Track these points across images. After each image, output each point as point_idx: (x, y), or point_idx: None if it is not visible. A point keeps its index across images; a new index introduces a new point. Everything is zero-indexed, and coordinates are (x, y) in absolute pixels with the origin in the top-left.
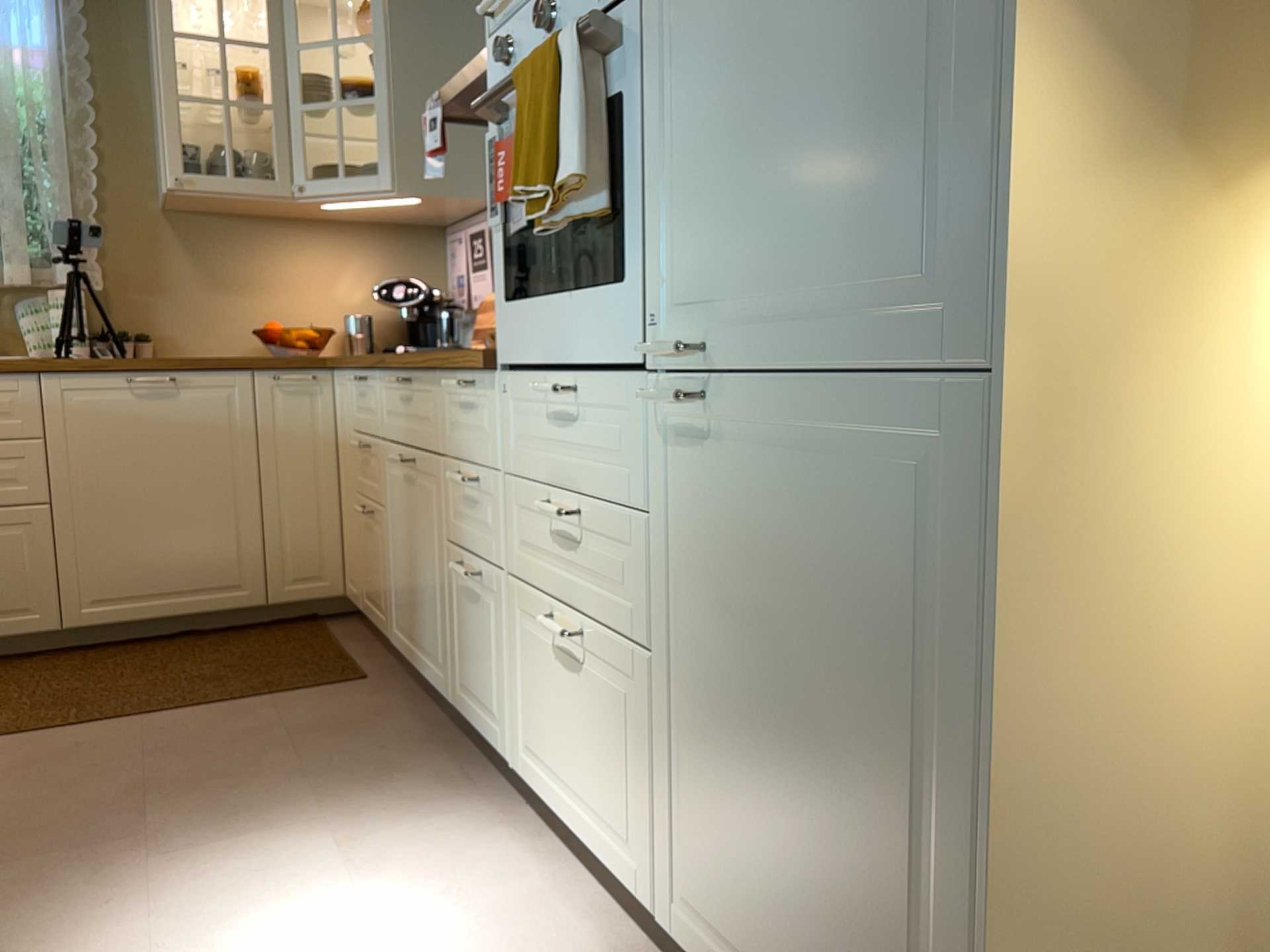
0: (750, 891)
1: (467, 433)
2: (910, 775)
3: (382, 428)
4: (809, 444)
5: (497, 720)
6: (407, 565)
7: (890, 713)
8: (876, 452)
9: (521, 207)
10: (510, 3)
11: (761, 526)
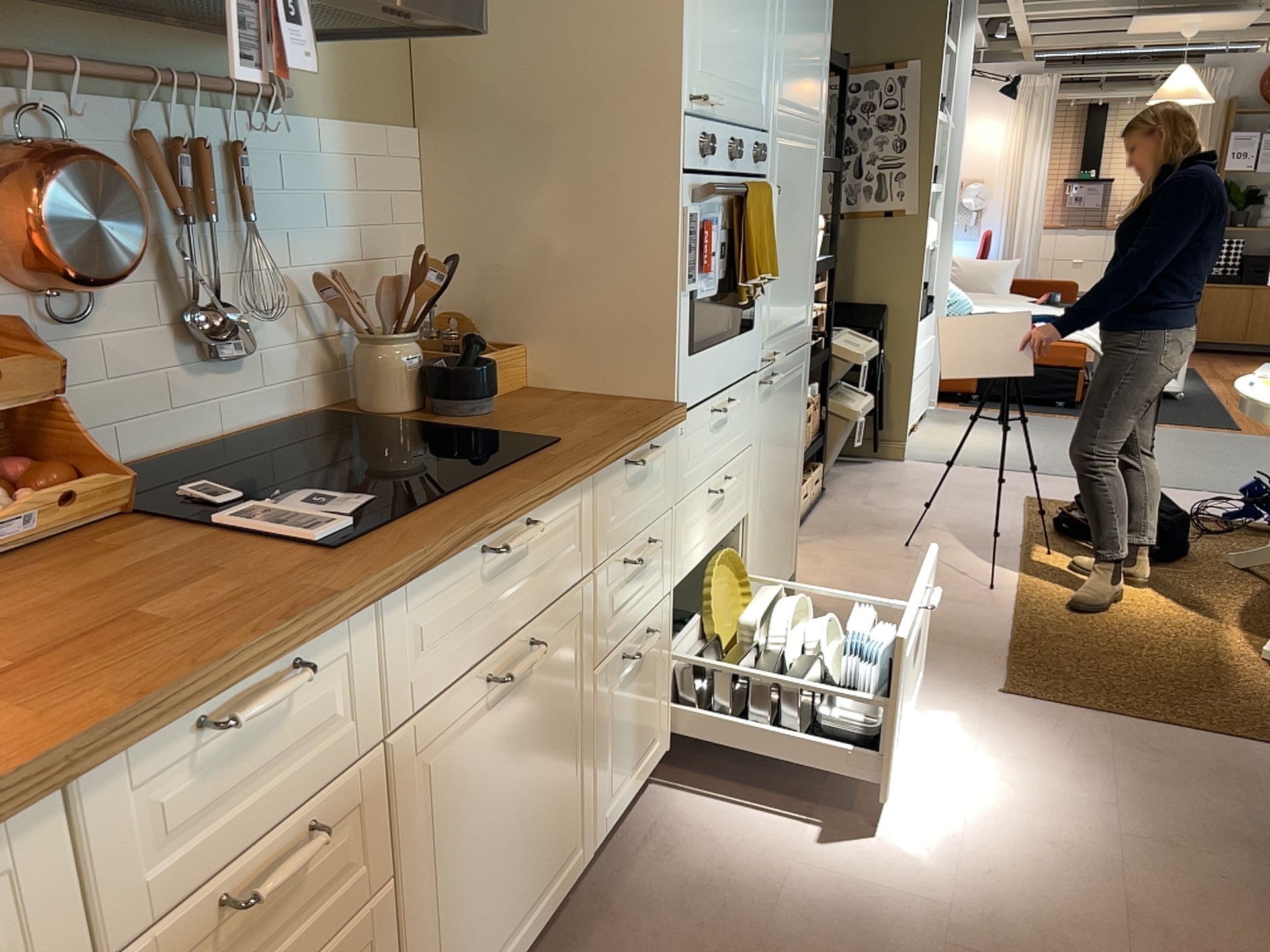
0: (768, 560)
1: (633, 509)
2: (795, 460)
3: (397, 708)
4: (788, 377)
5: (651, 741)
6: (492, 846)
7: (794, 447)
8: (796, 371)
9: (708, 278)
10: (704, 106)
11: (779, 415)
